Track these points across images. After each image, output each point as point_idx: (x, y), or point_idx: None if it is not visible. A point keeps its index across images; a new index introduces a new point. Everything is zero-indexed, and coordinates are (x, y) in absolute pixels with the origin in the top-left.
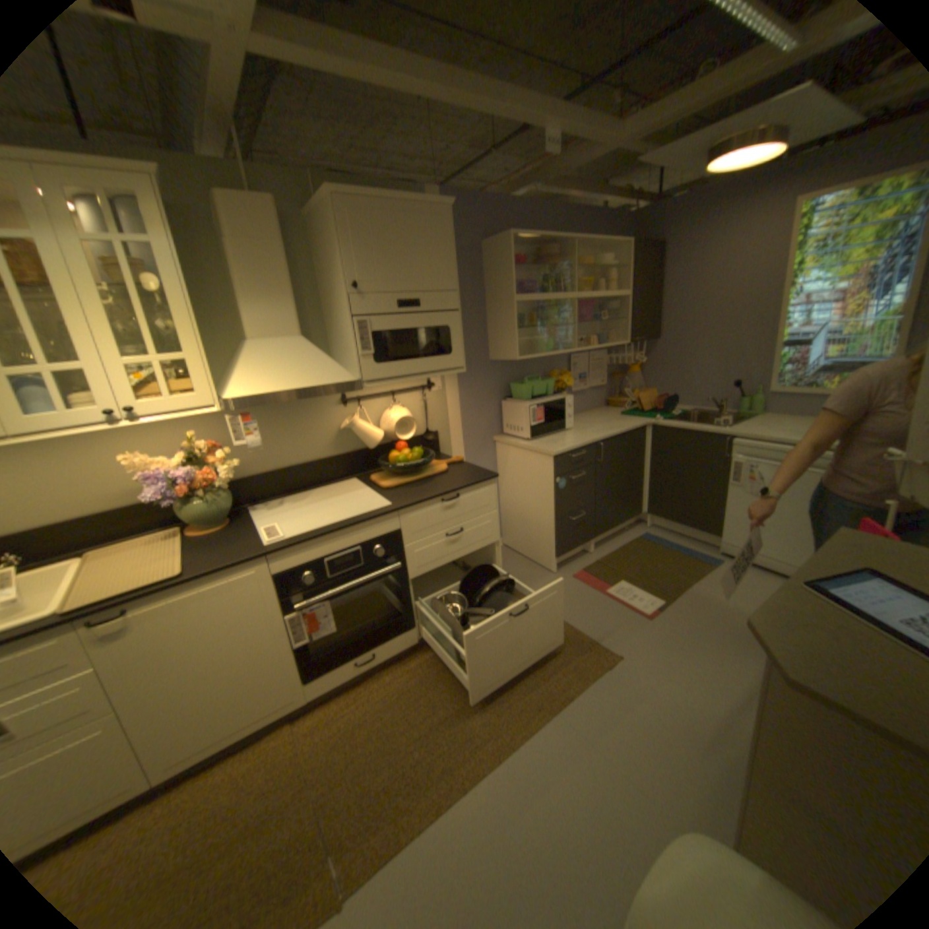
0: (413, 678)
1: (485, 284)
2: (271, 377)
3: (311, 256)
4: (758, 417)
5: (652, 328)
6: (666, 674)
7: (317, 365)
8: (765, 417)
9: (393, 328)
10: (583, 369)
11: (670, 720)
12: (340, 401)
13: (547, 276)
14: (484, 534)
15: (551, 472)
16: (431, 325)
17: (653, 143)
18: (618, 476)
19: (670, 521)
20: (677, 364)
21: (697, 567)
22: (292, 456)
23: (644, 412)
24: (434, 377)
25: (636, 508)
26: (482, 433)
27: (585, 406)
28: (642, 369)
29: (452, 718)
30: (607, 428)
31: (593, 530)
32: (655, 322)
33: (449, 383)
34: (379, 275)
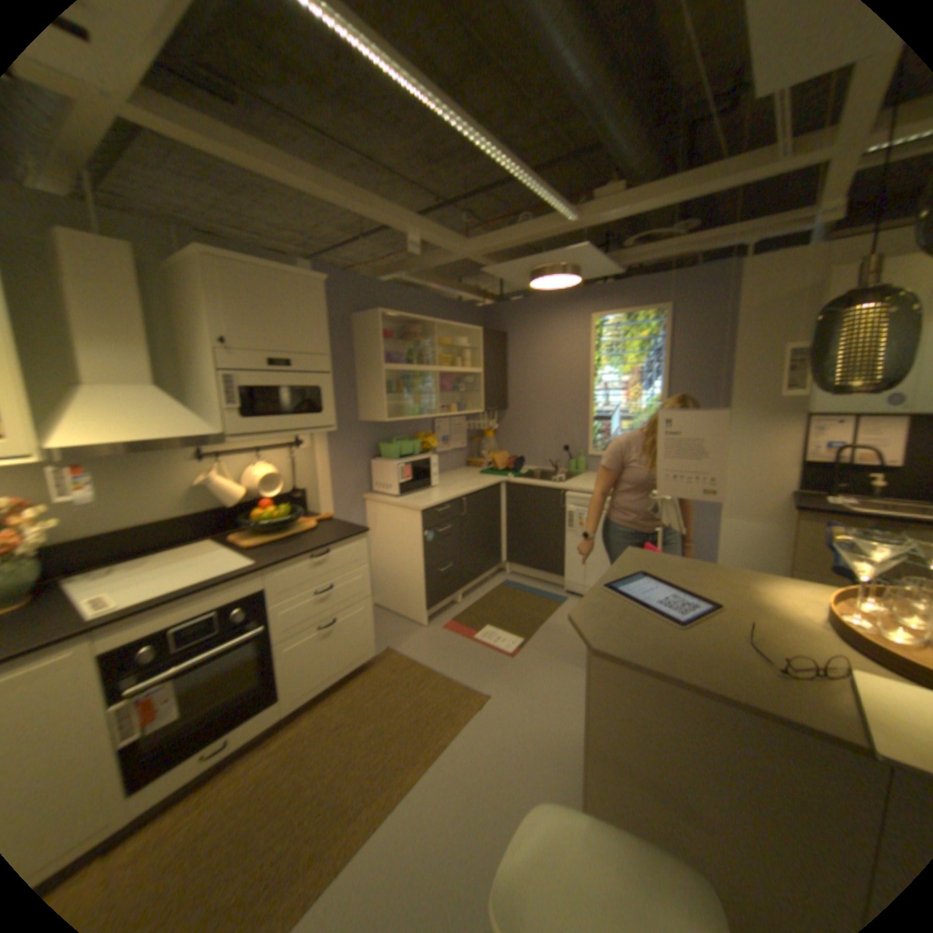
0: (273, 763)
1: (353, 353)
2: (110, 428)
3: (167, 308)
4: (582, 476)
5: (500, 402)
6: (526, 705)
7: (170, 417)
8: (587, 475)
9: (261, 385)
10: (445, 433)
11: (531, 745)
12: (192, 457)
13: (410, 351)
14: (354, 591)
15: (419, 526)
16: (300, 385)
17: (491, 260)
18: (479, 528)
19: (523, 567)
20: (521, 432)
21: (547, 605)
22: (125, 518)
23: (497, 472)
24: (301, 436)
25: (495, 558)
26: (351, 492)
27: (448, 467)
28: (494, 435)
29: (320, 797)
30: (467, 485)
31: (459, 581)
32: (501, 396)
33: (316, 442)
34: (248, 335)
